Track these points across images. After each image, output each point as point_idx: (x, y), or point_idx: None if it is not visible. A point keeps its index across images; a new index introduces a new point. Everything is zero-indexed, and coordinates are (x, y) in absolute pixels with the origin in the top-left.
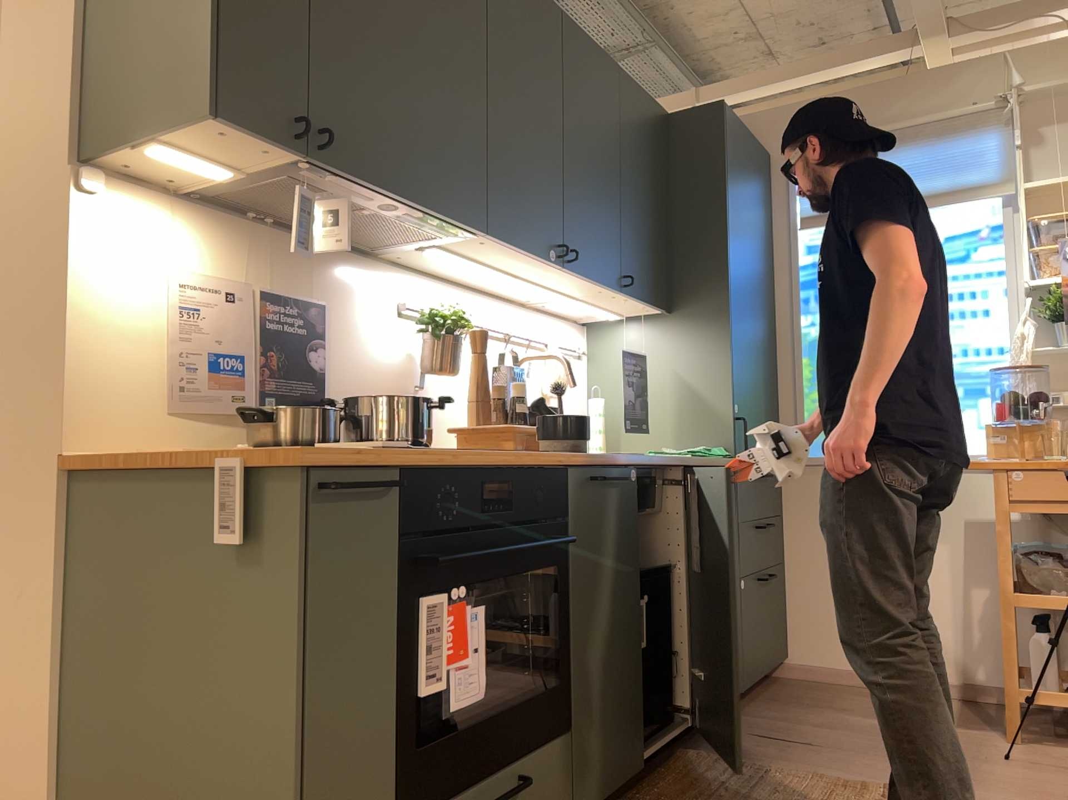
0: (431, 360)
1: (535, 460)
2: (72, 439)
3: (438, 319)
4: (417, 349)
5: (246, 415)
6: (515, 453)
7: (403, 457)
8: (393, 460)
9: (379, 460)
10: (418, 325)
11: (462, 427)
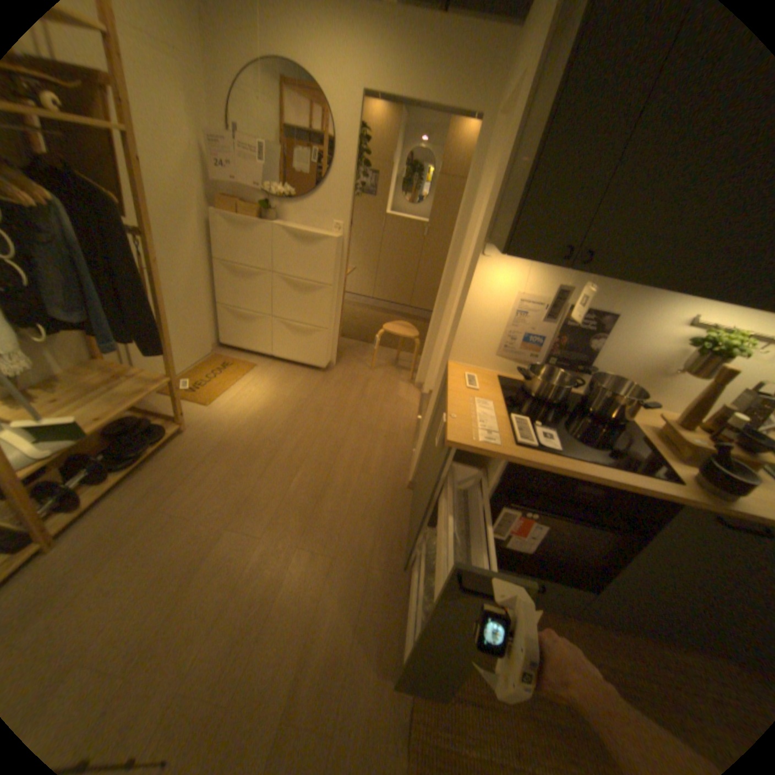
0: (693, 364)
1: (648, 488)
2: (452, 356)
3: (707, 344)
4: (692, 350)
5: (529, 367)
6: (634, 477)
7: (512, 459)
8: (512, 456)
9: (496, 456)
10: (694, 340)
11: (671, 419)
